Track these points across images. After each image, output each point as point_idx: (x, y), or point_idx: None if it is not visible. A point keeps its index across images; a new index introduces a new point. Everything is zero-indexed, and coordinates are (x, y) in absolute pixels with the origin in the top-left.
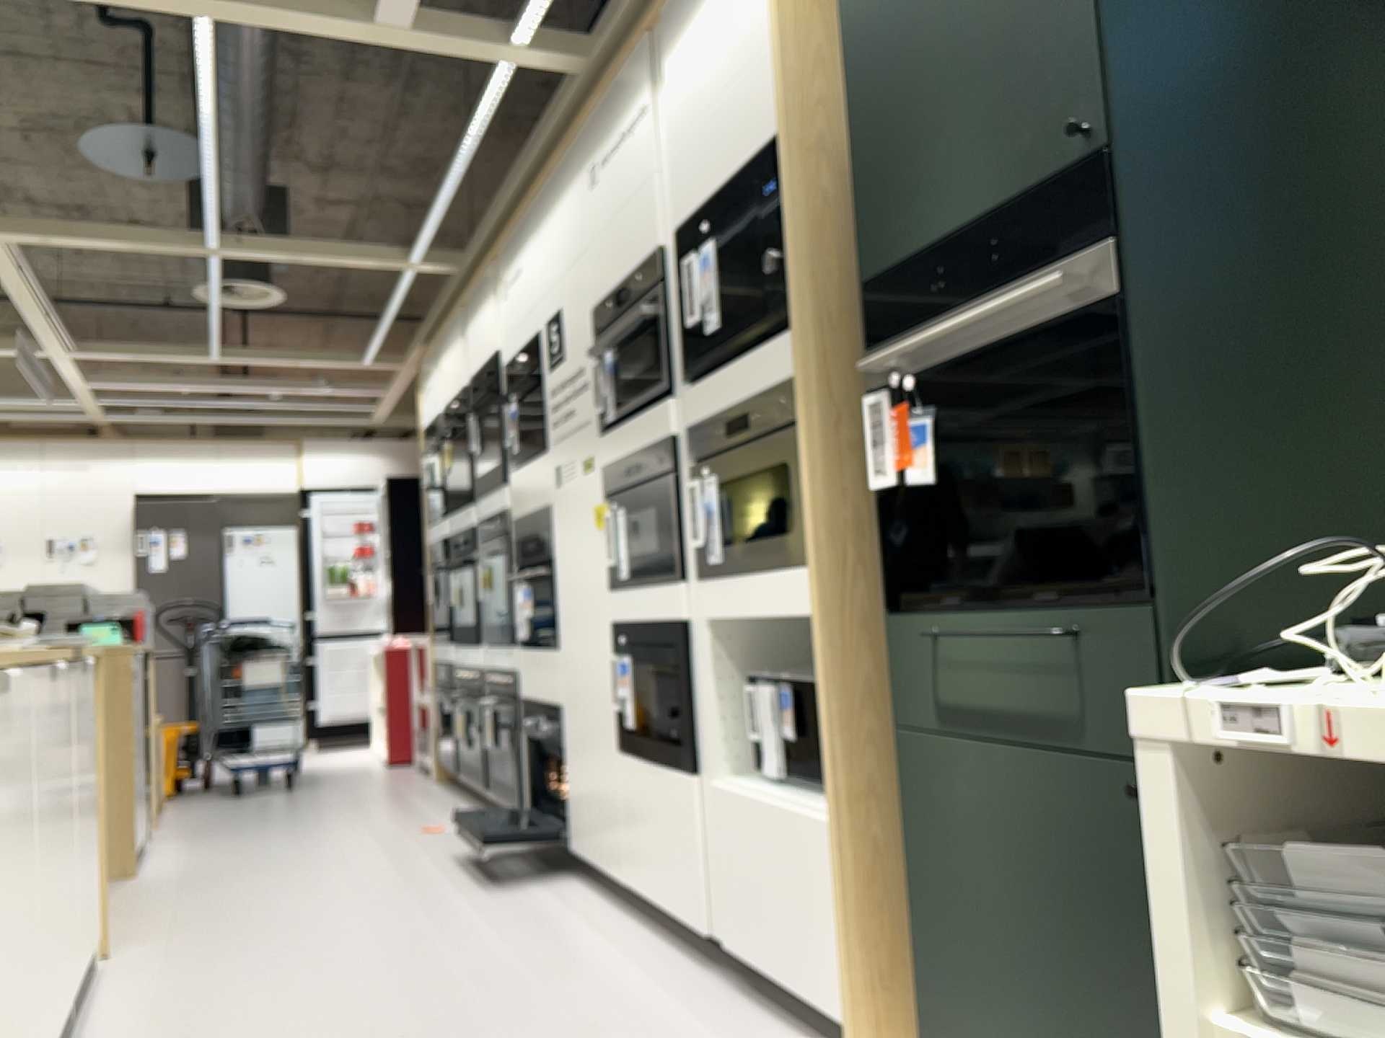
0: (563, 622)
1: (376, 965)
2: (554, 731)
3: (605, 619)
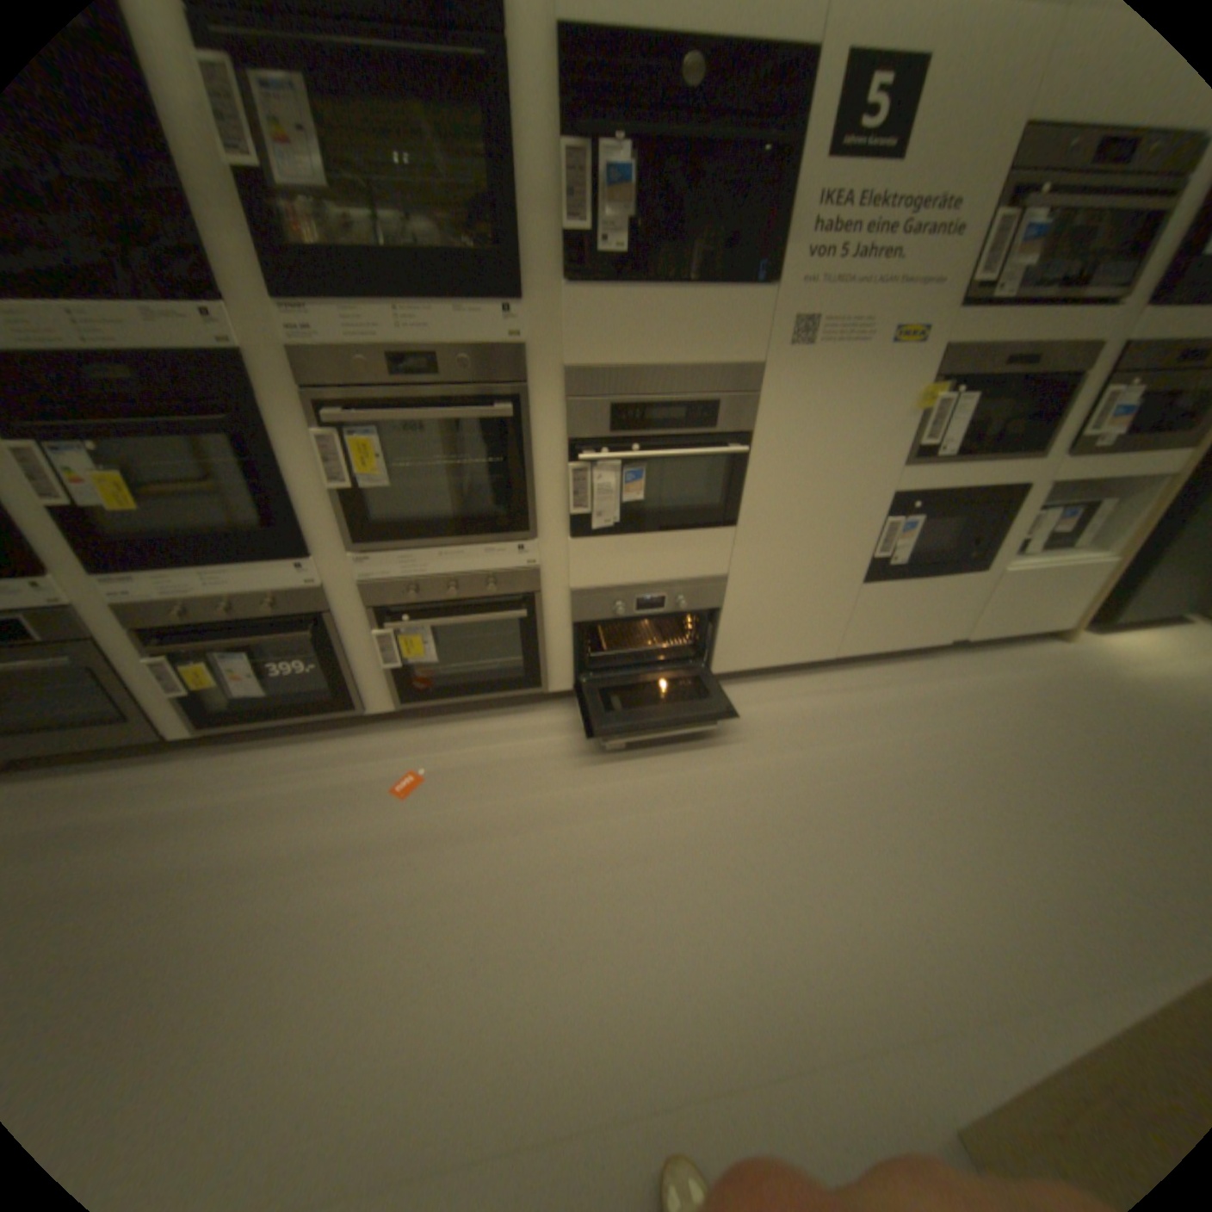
0: (761, 498)
1: (936, 818)
2: (696, 598)
3: (884, 489)
